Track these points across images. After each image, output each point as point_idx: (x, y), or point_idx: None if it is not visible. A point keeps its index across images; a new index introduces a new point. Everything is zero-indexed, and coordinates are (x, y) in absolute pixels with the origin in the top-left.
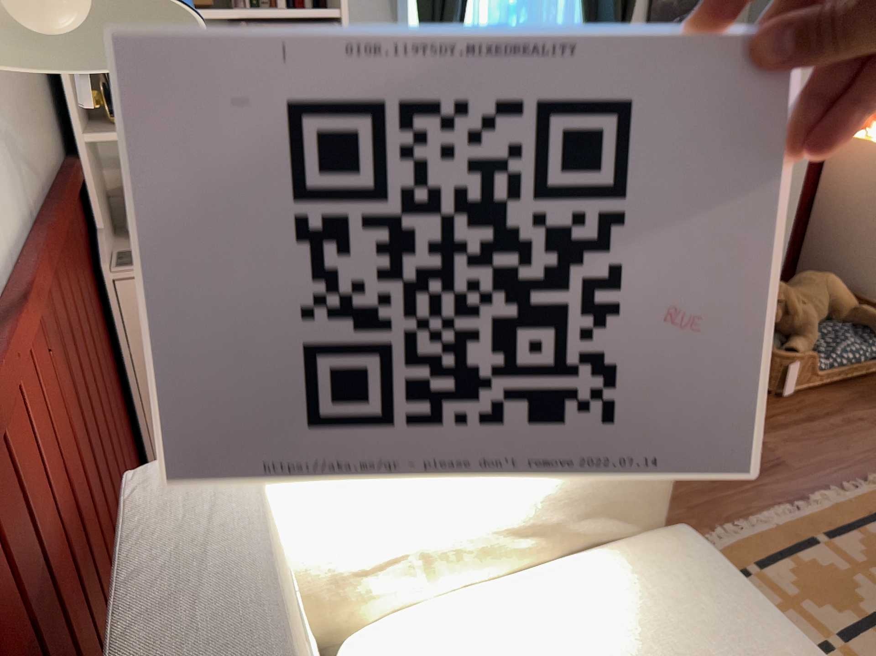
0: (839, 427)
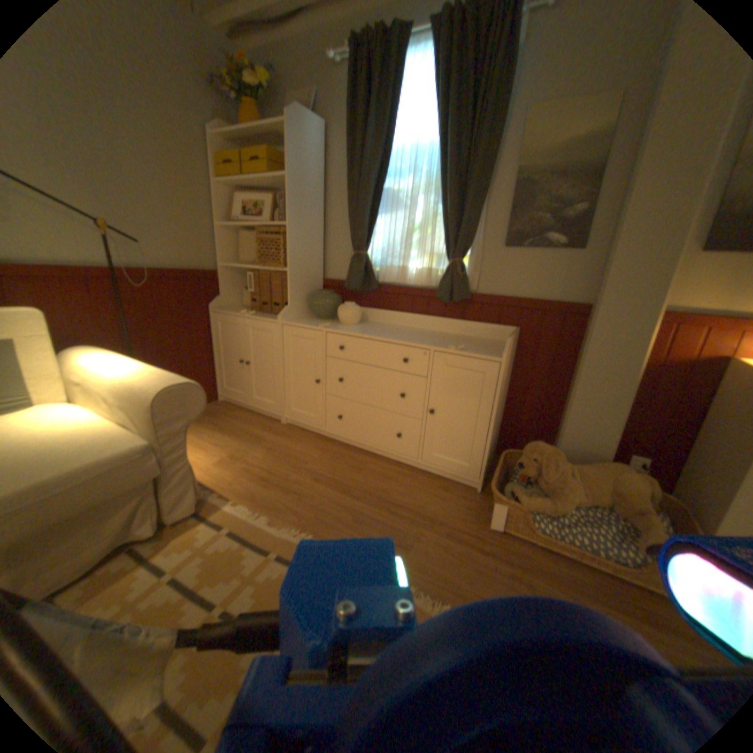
0: (498, 571)
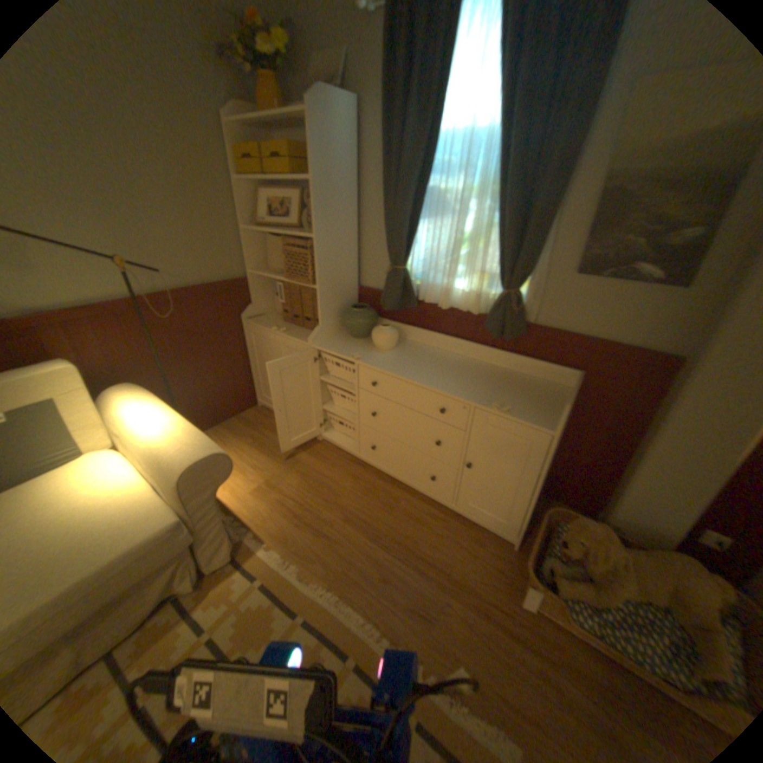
0: (525, 665)
